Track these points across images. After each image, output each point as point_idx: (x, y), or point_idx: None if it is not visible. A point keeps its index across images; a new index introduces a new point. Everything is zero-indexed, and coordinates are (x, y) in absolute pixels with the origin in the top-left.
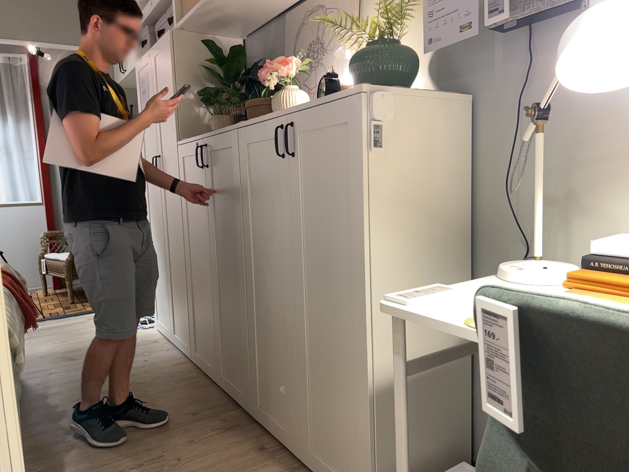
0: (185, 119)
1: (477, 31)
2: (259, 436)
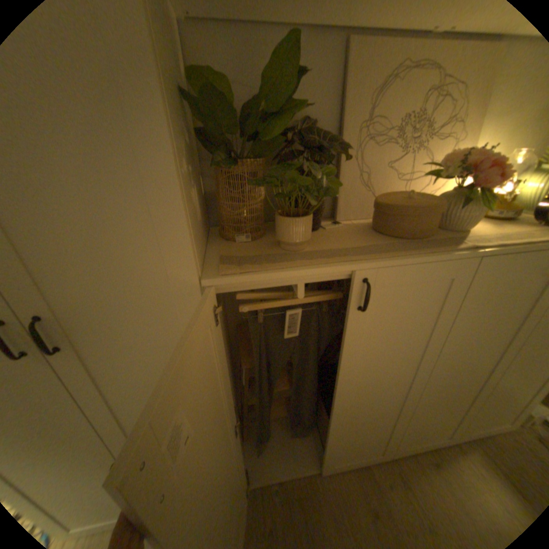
0: (193, 221)
1: None
2: (415, 462)
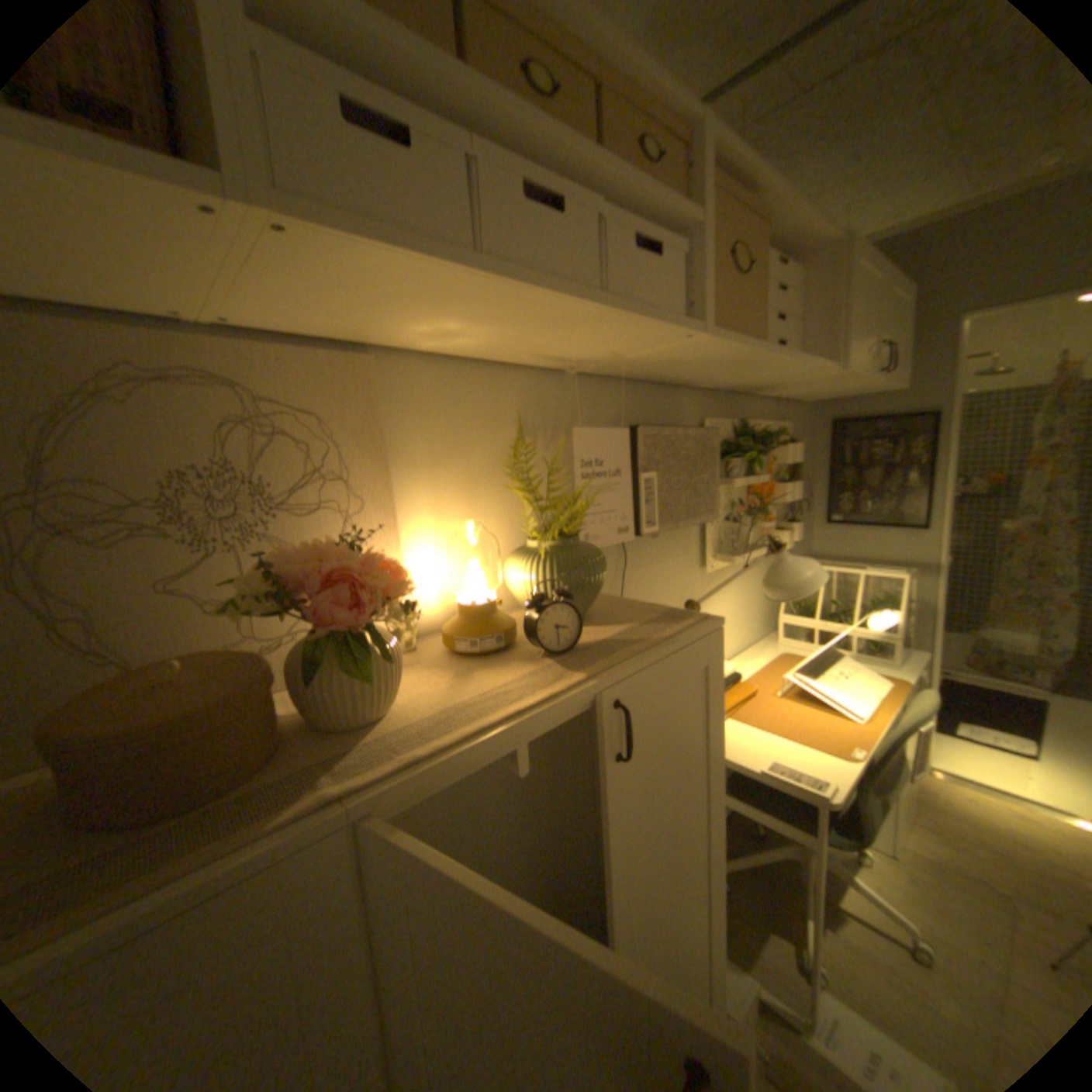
0: None
1: (630, 533)
2: None
